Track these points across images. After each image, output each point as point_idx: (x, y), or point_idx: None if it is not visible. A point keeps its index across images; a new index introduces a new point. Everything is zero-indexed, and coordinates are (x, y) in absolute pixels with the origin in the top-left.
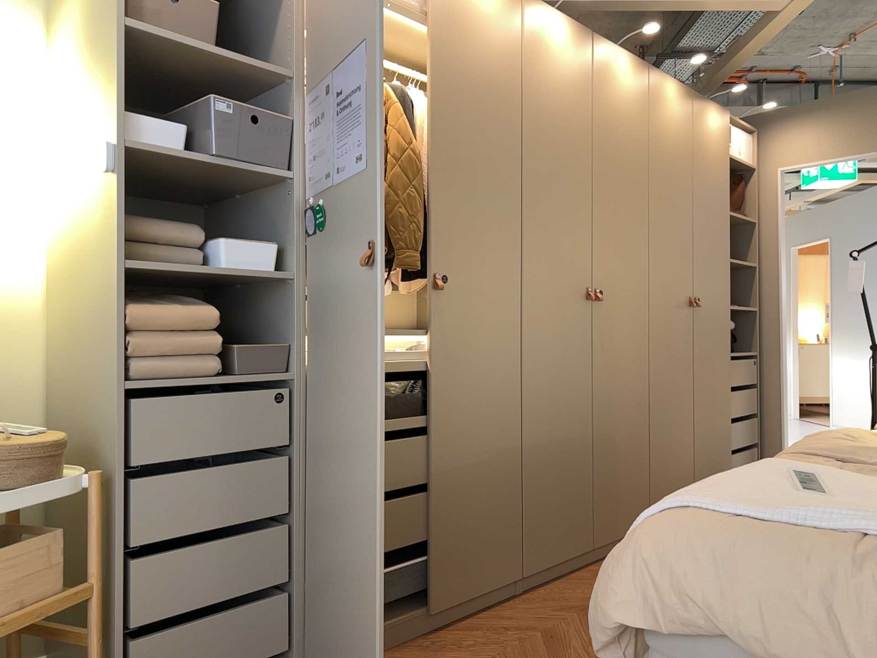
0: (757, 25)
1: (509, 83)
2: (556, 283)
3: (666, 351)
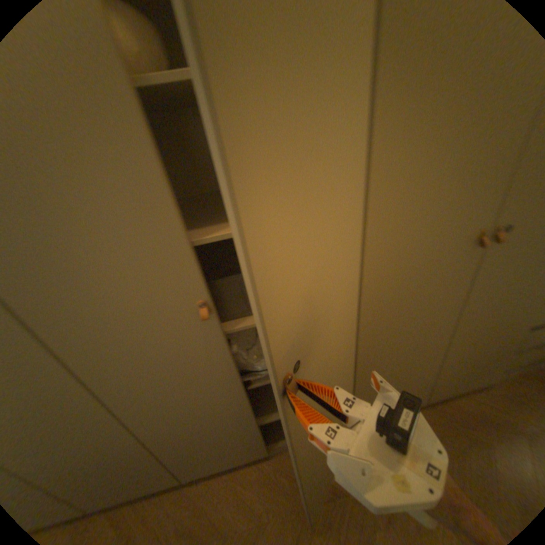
0: None
1: None
2: (117, 324)
3: (397, 316)
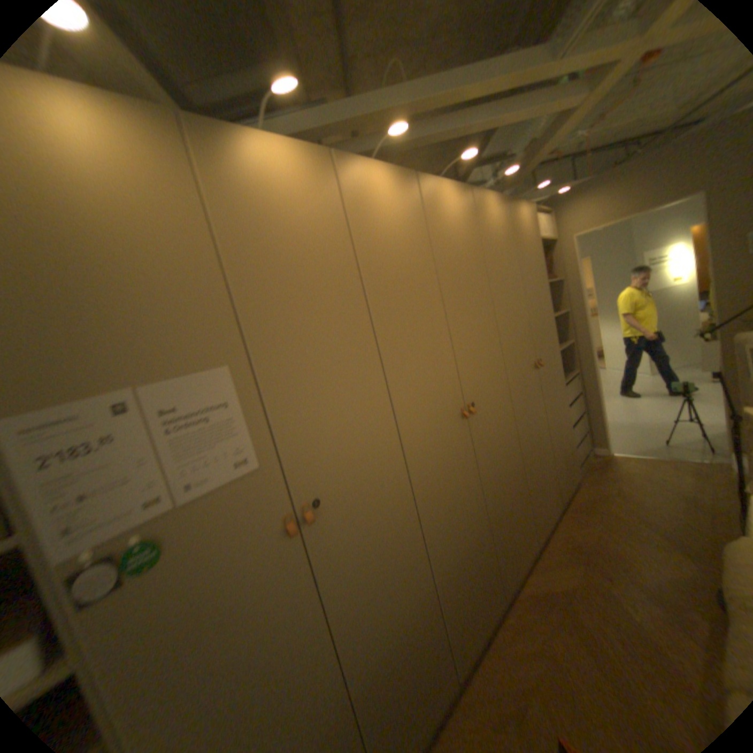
0: (553, 126)
1: (341, 259)
2: (433, 425)
3: (526, 416)
